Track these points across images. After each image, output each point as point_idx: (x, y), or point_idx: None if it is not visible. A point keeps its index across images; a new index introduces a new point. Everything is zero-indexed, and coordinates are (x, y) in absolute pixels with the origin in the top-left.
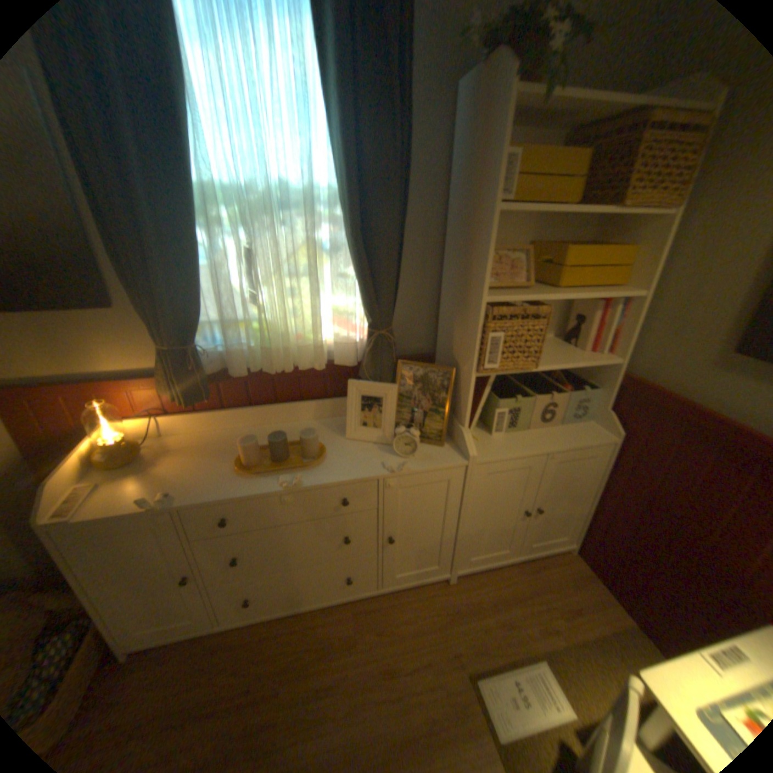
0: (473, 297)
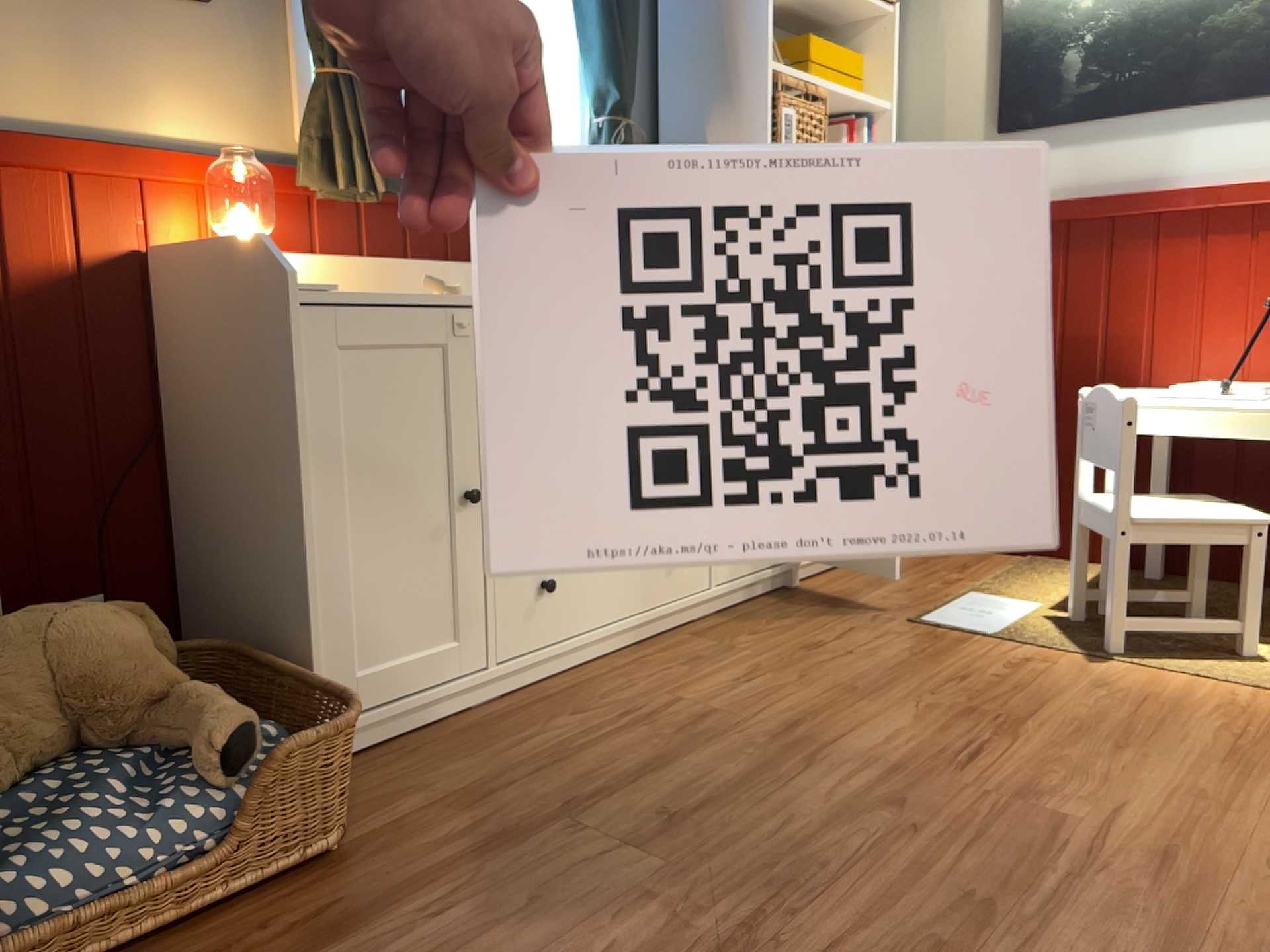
0: (745, 70)
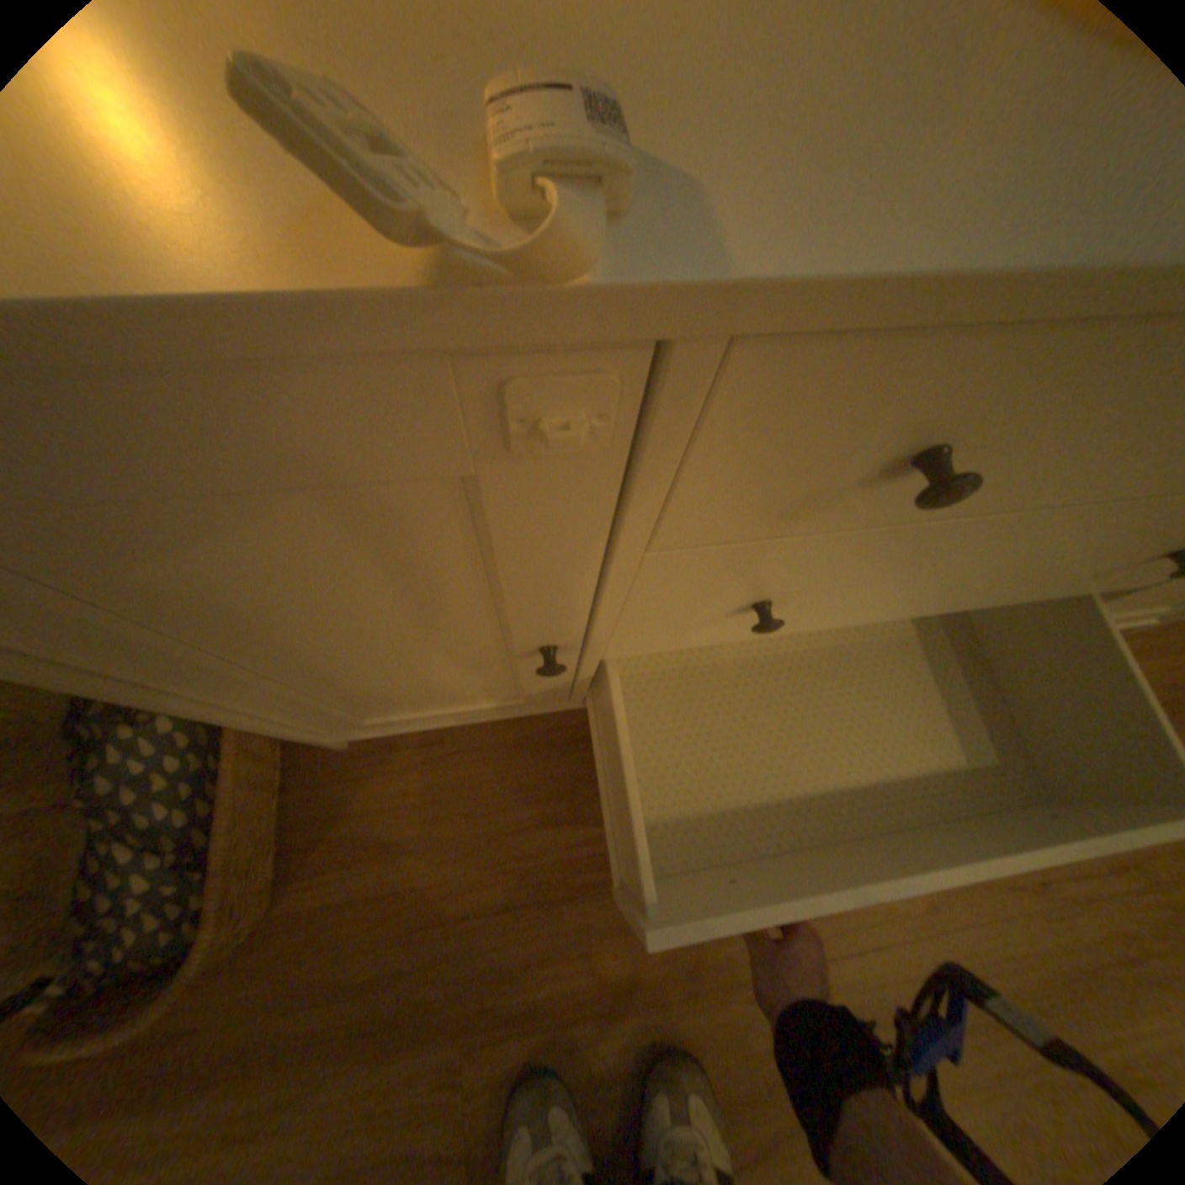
0: None
